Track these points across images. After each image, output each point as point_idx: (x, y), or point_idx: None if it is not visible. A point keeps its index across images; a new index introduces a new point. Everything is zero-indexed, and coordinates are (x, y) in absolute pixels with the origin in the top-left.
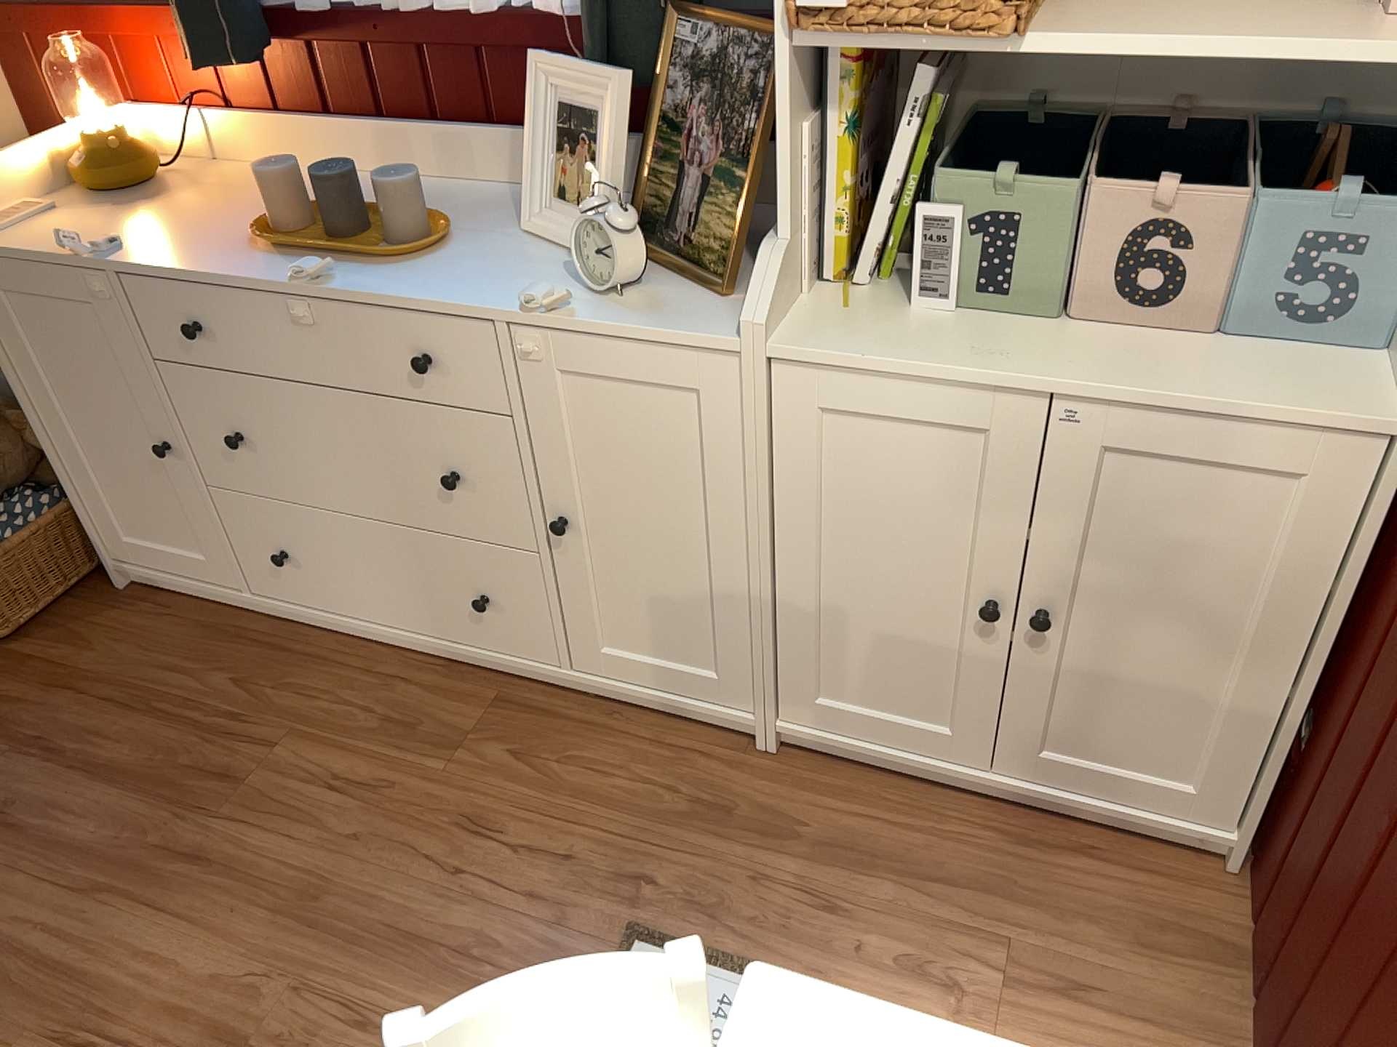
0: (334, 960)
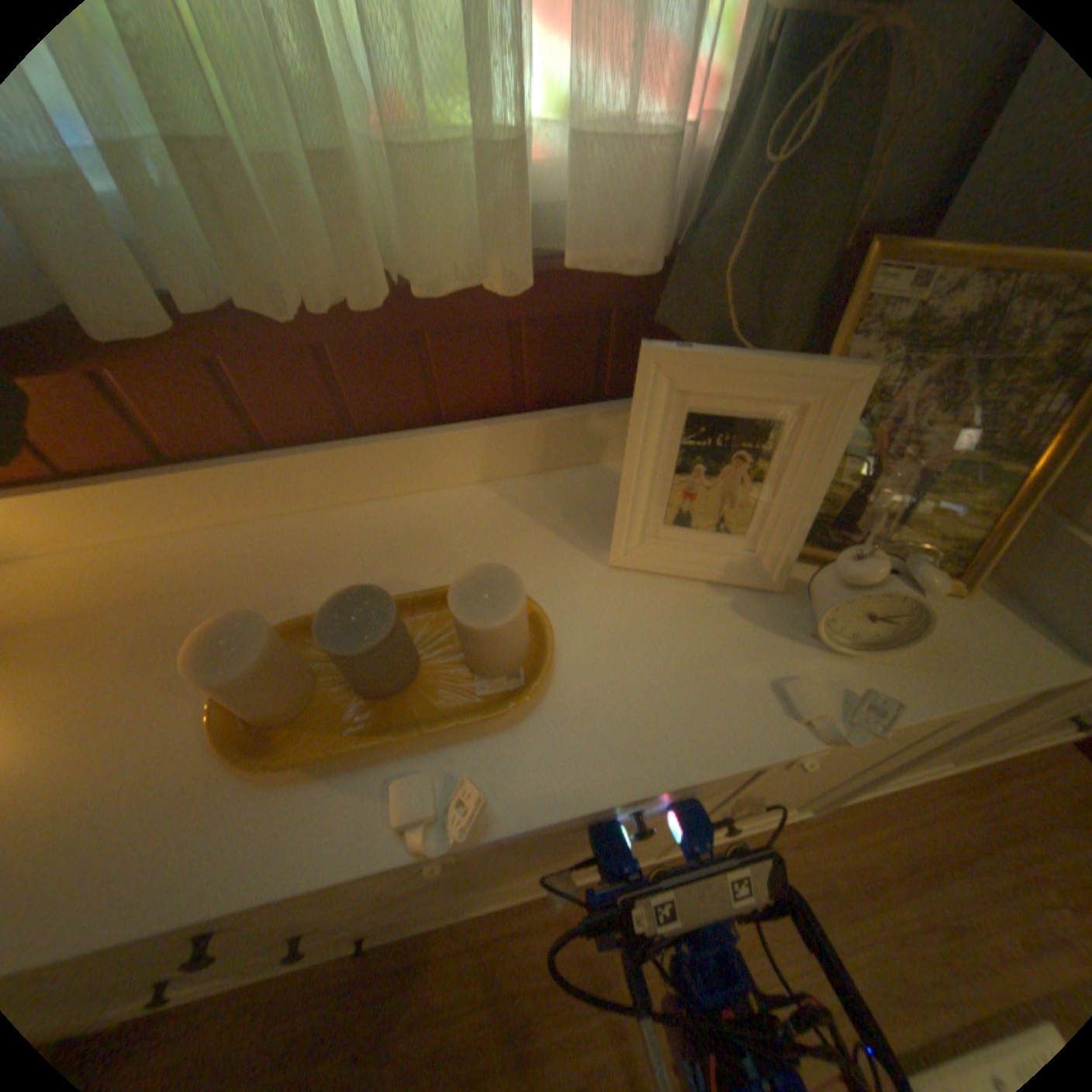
0: None
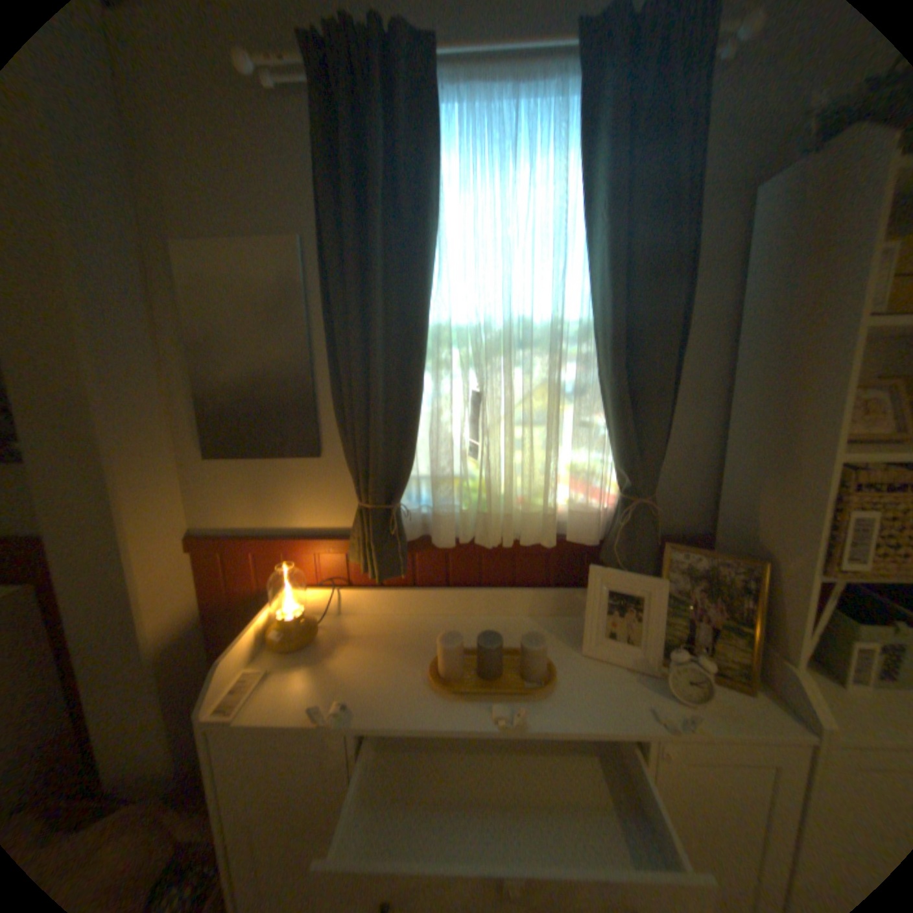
0: None
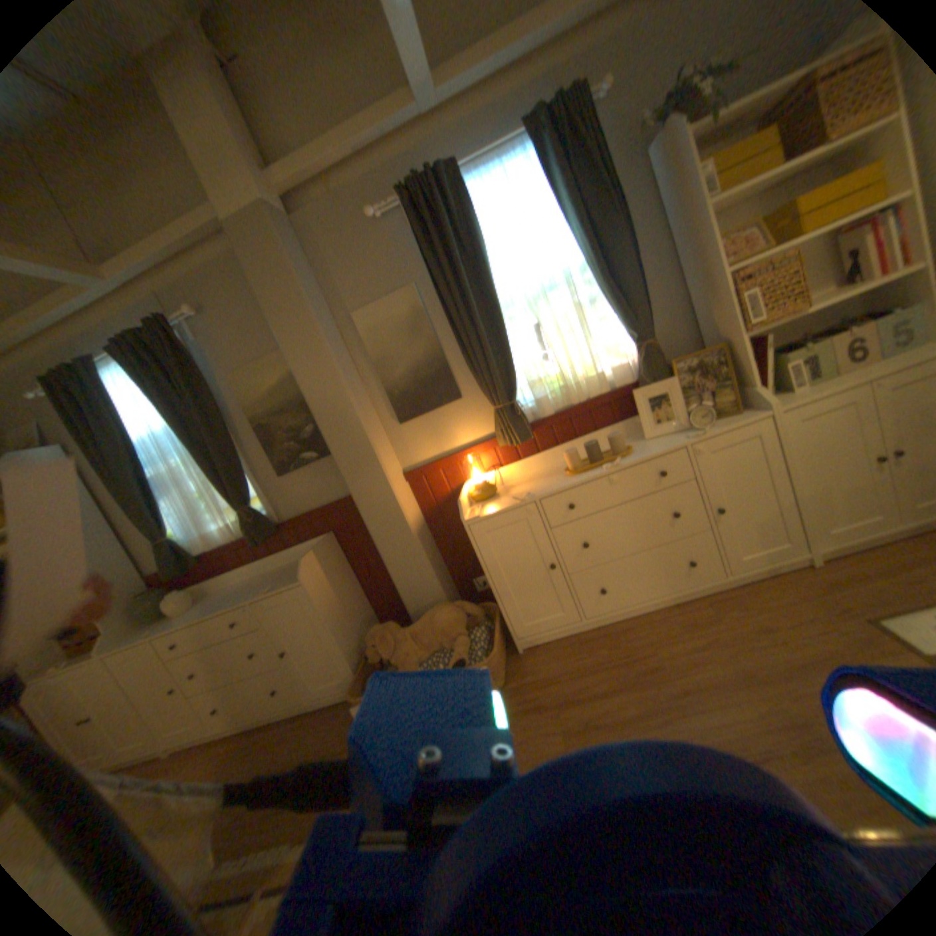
0: (794, 691)
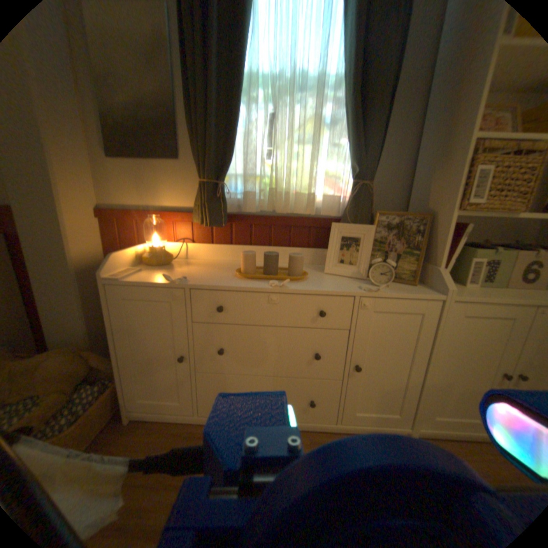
0: None
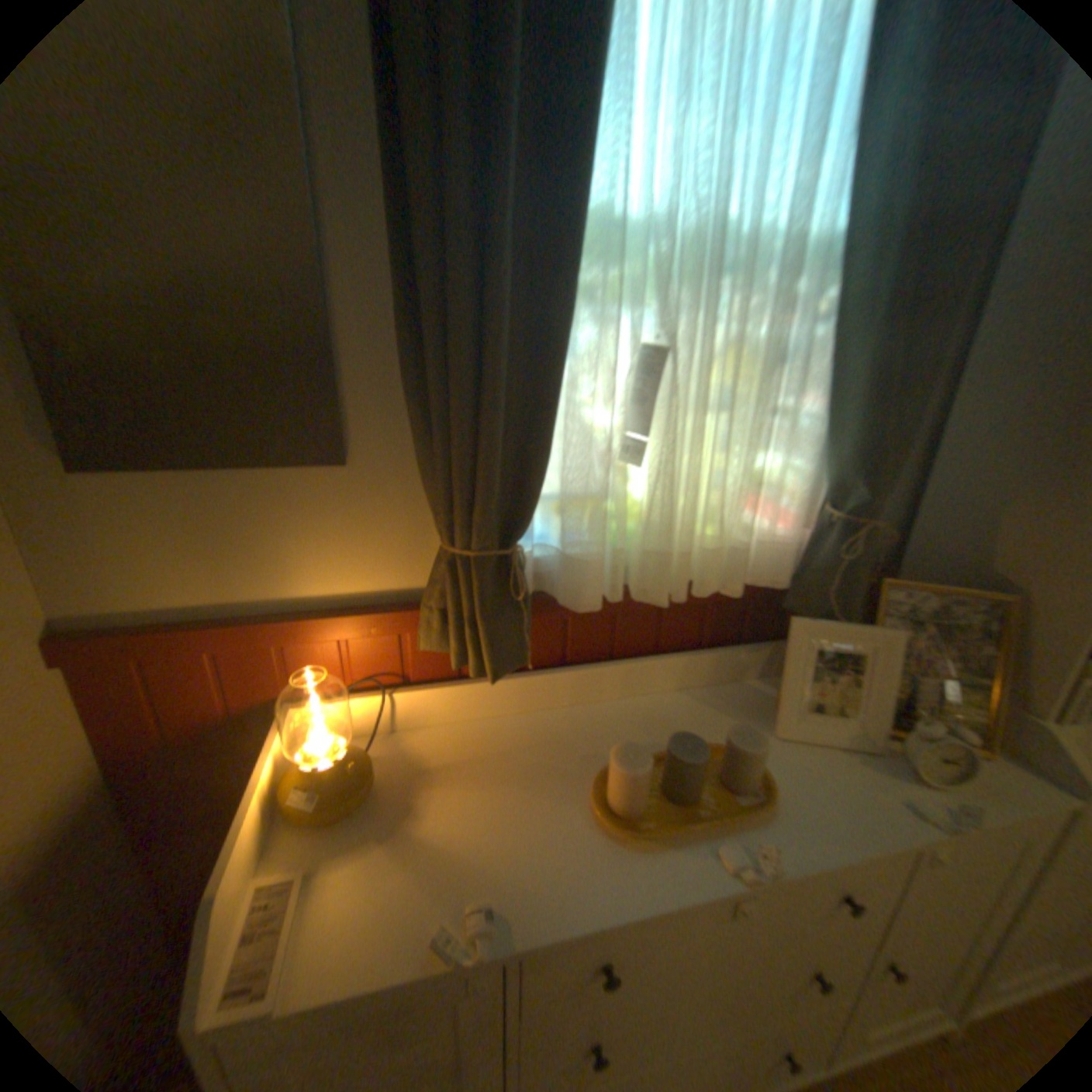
0: None
